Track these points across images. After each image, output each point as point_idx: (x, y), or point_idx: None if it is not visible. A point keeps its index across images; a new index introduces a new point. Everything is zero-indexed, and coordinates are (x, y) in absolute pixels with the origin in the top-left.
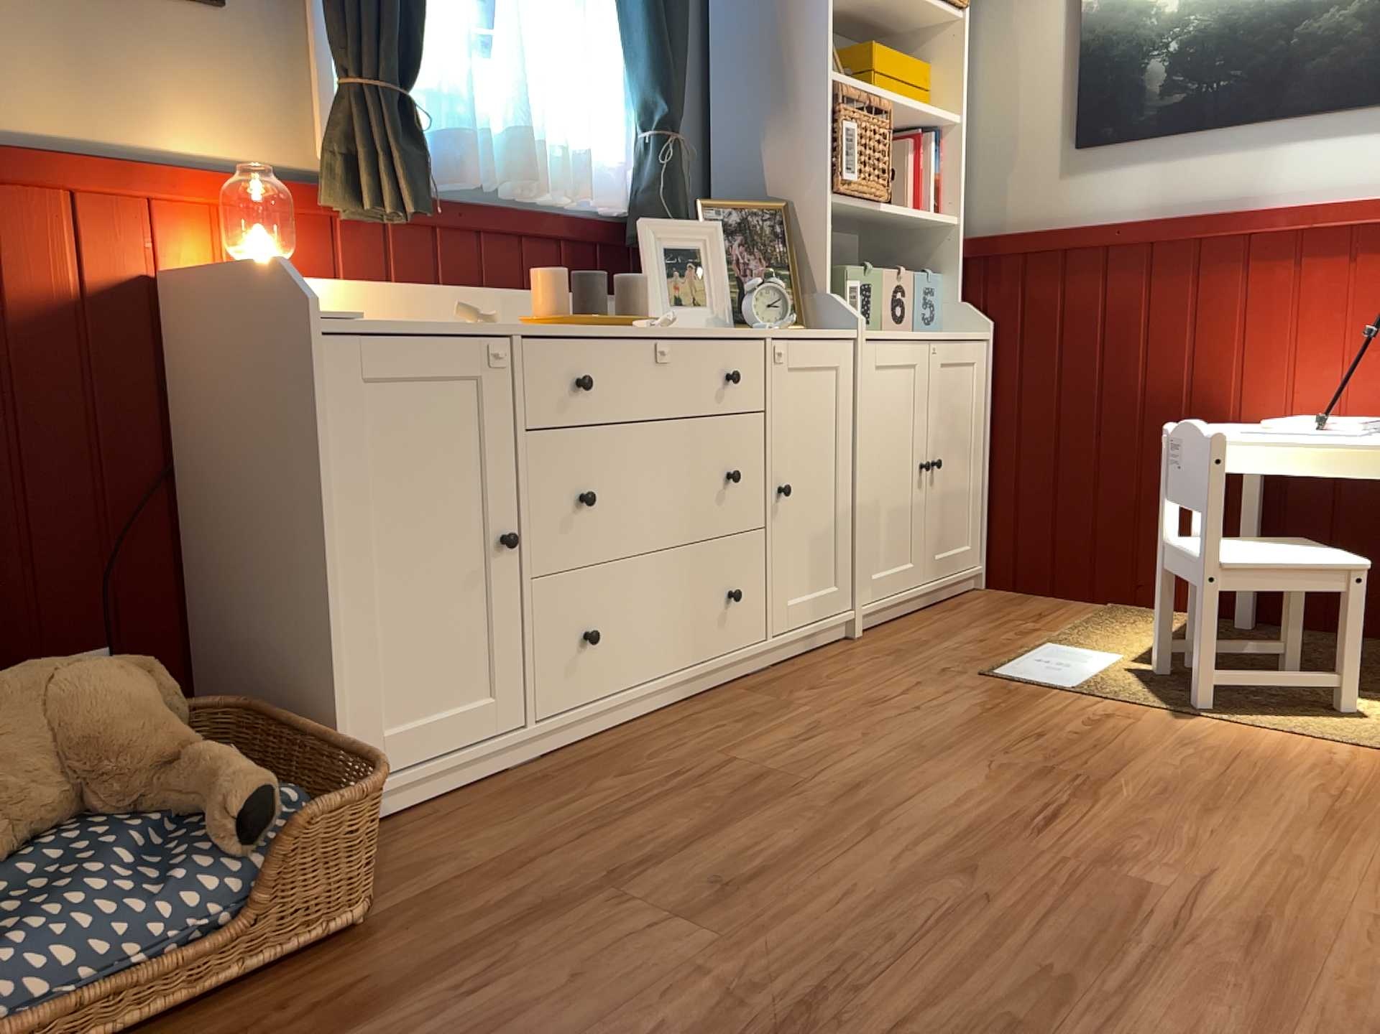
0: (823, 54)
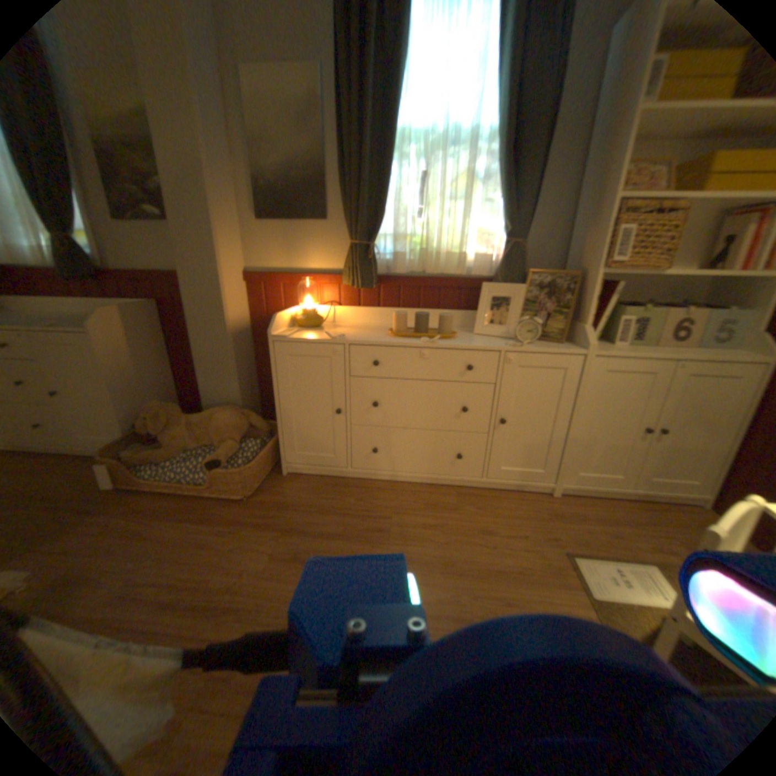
0: (619, 182)
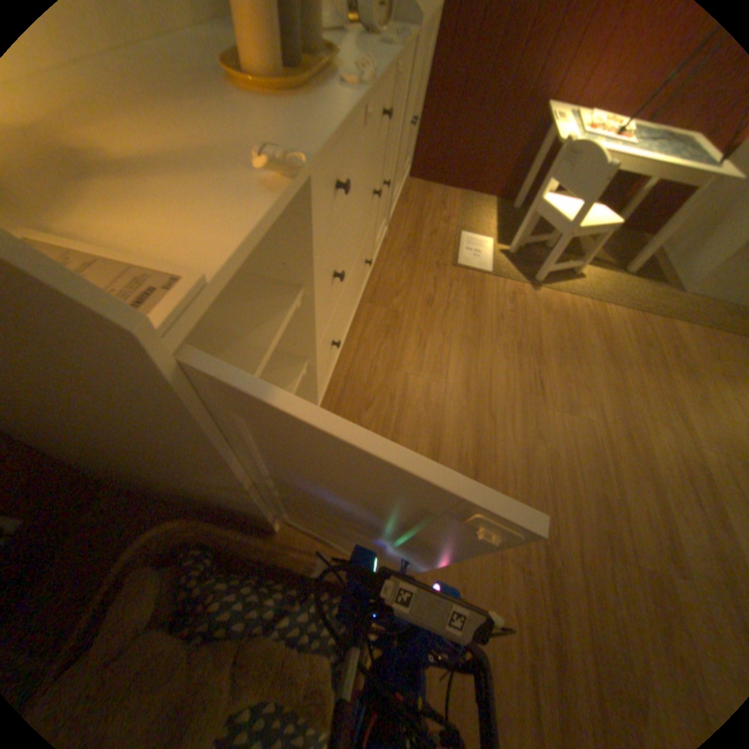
0: None
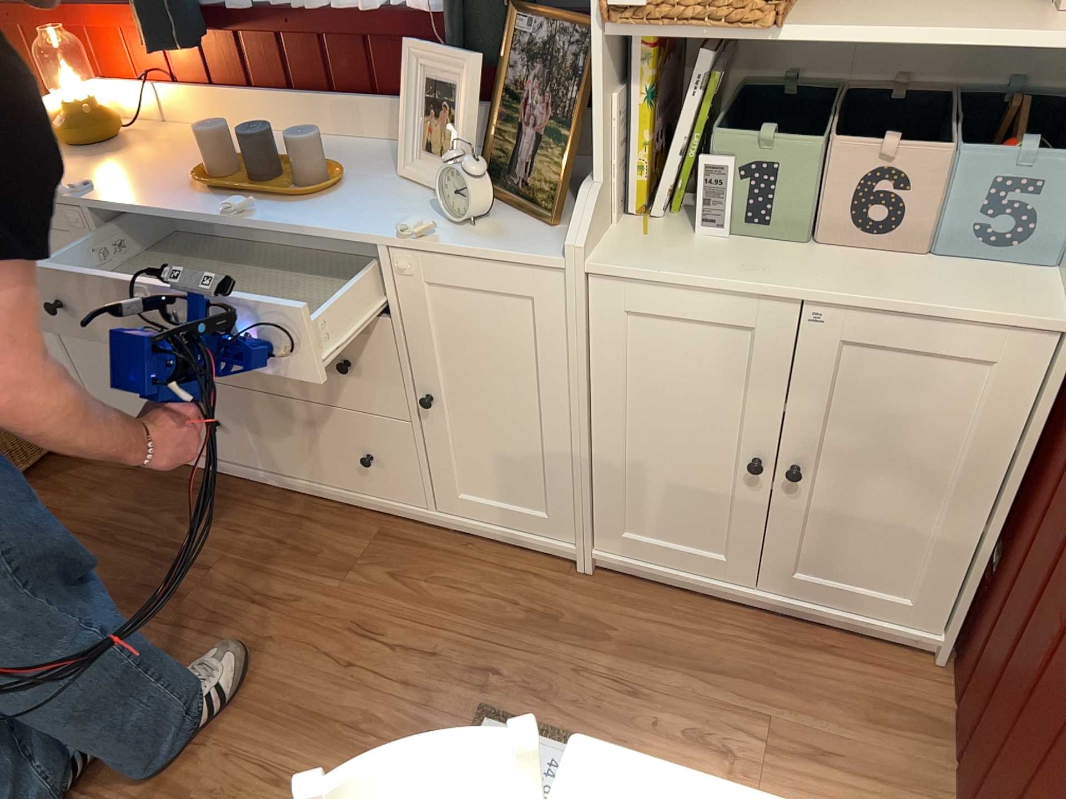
0: None
